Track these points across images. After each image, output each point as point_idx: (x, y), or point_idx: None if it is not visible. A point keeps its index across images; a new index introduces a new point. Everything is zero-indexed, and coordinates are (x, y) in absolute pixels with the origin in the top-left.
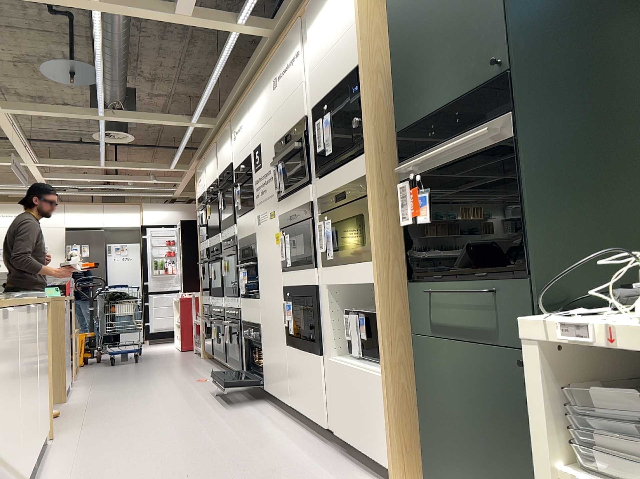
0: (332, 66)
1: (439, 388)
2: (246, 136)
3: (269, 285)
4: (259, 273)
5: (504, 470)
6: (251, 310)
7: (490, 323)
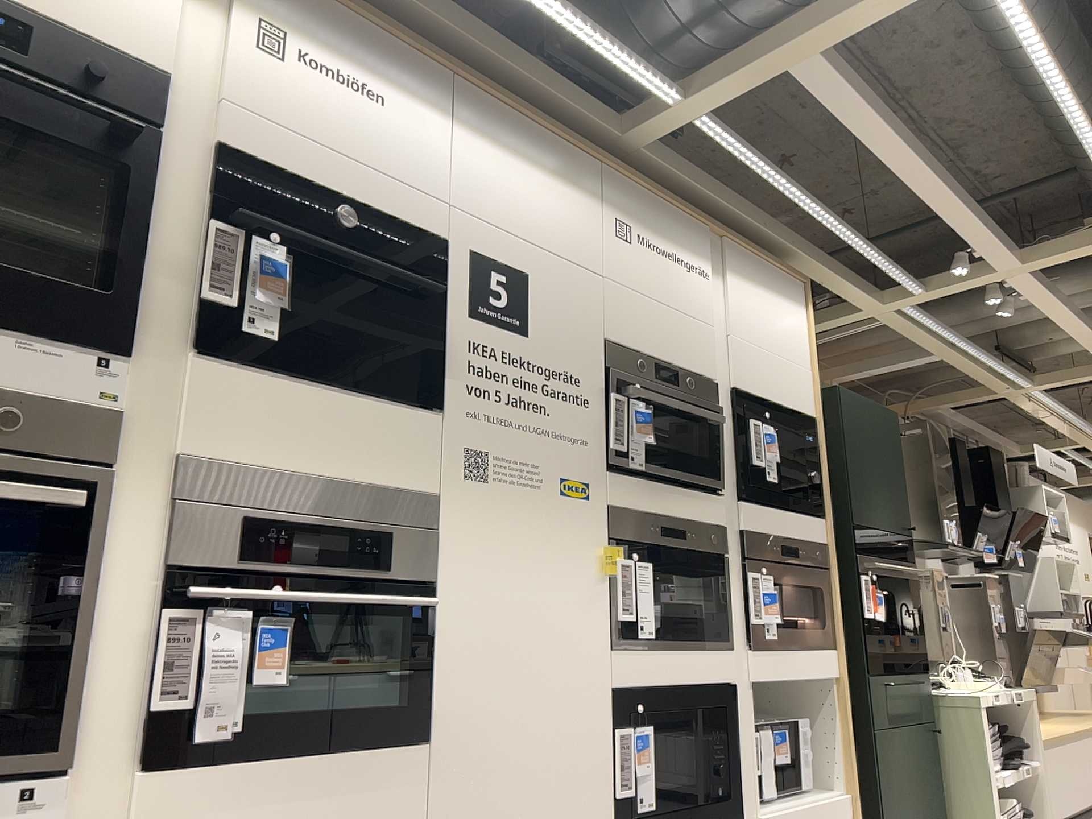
0: (775, 374)
1: (892, 777)
2: (426, 169)
3: (526, 687)
4: (449, 644)
5: None
6: (325, 808)
7: (912, 706)
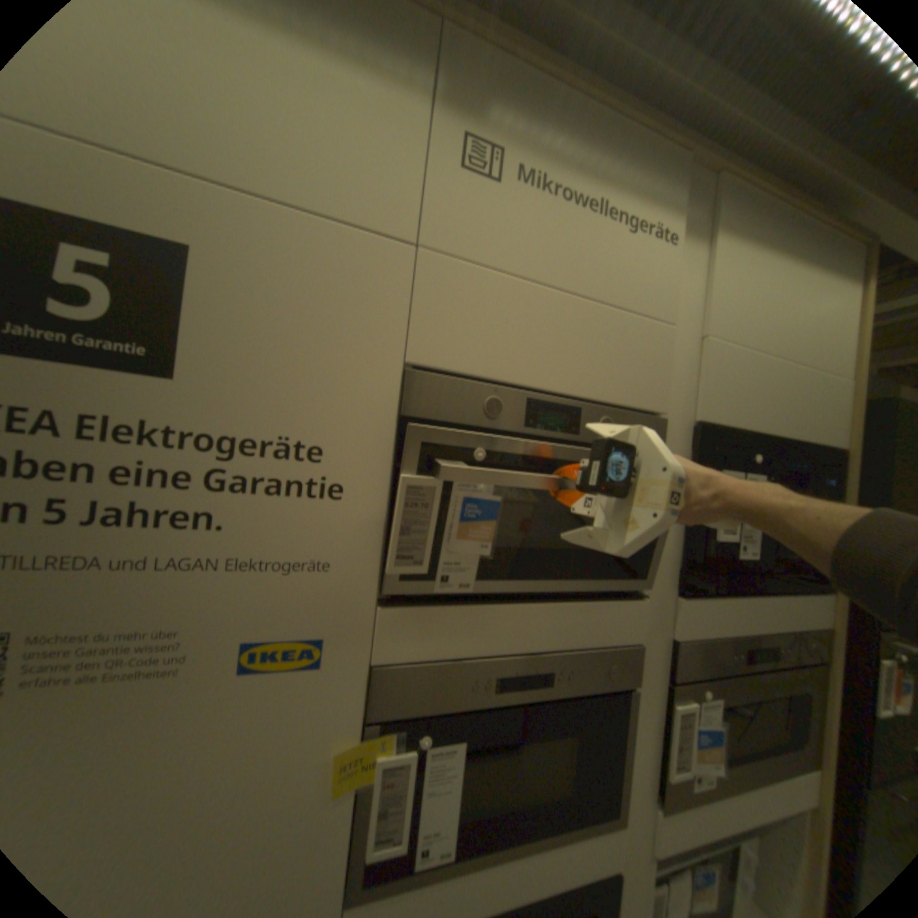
0: (787, 393)
1: None
2: None
3: None
4: None
5: None
6: None
7: None
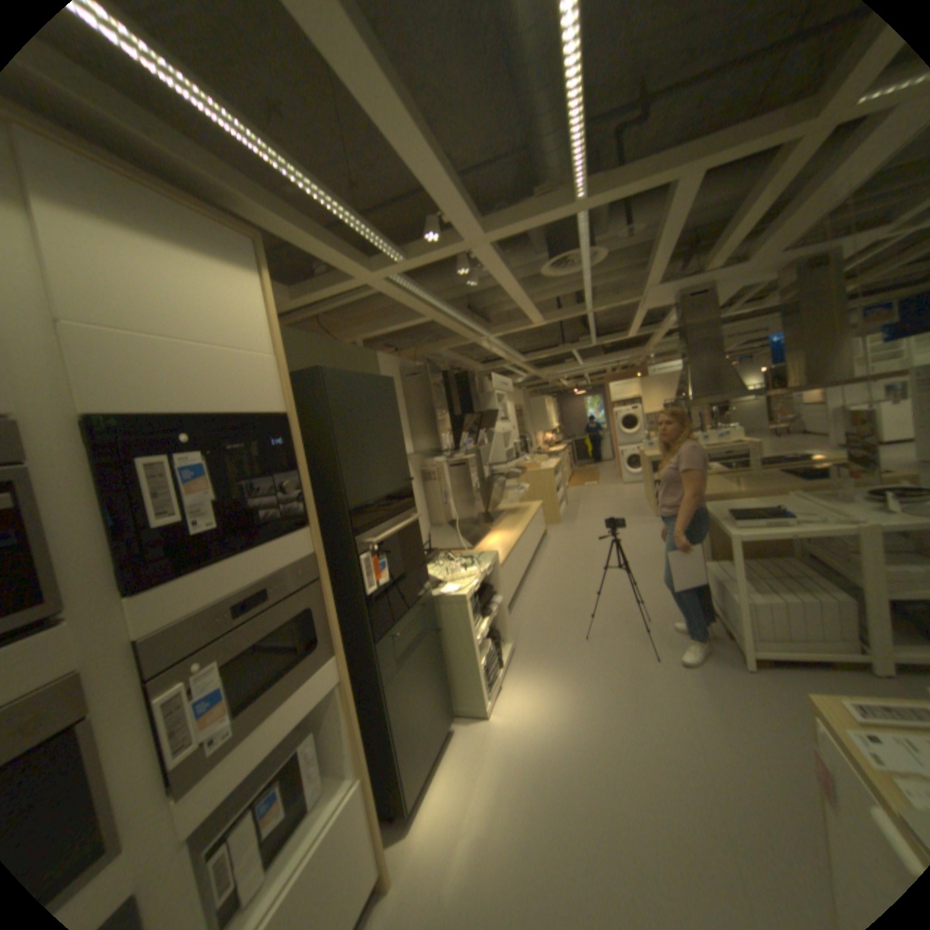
0: (200, 374)
1: (402, 712)
2: None
3: None
4: None
5: (431, 710)
6: None
7: (418, 629)
